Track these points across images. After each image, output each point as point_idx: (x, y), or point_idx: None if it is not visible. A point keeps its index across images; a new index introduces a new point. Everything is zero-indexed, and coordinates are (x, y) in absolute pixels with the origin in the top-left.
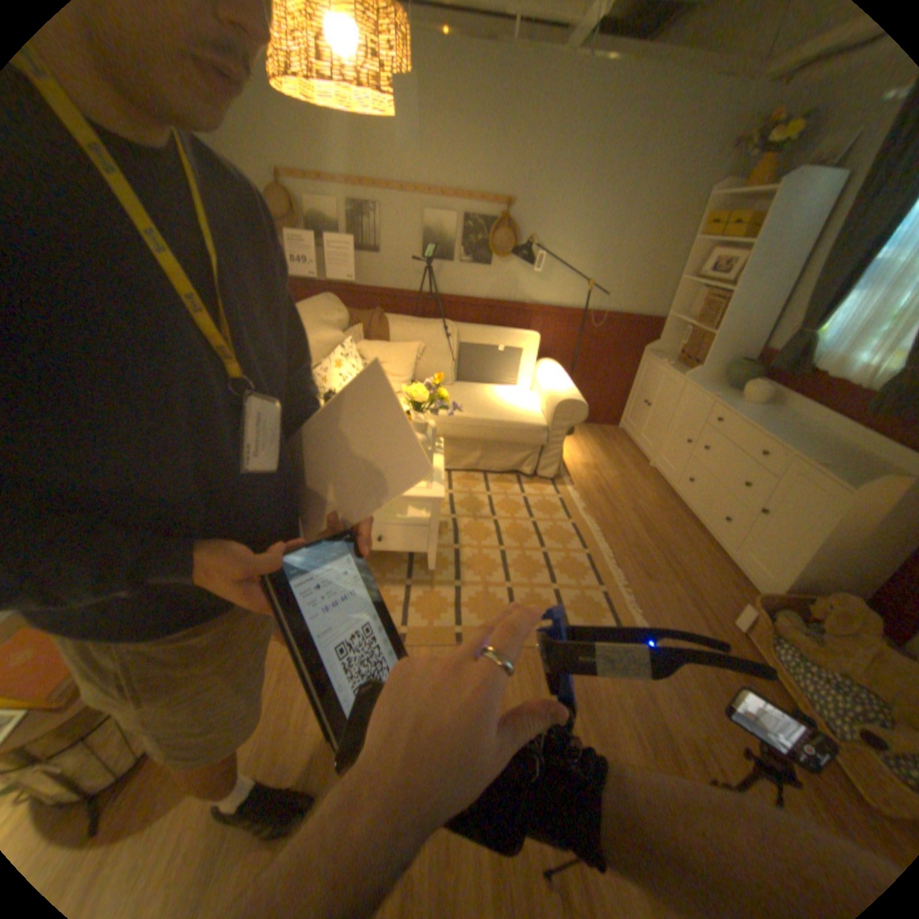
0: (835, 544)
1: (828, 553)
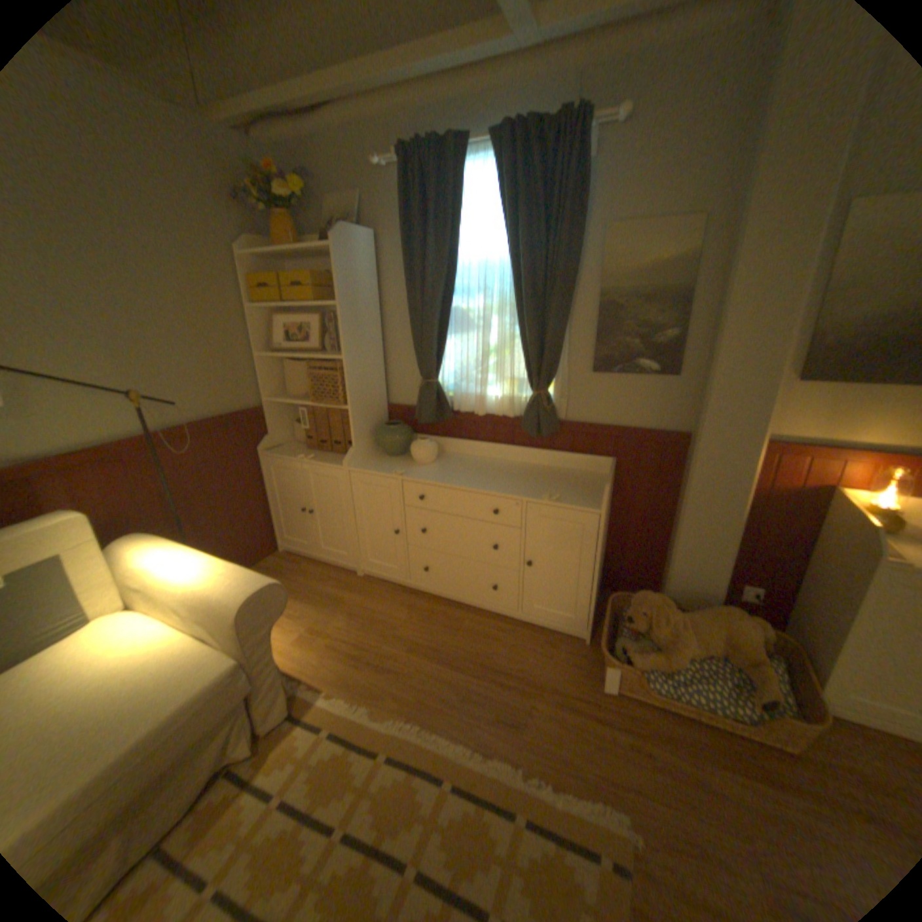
0: (600, 558)
1: (599, 568)
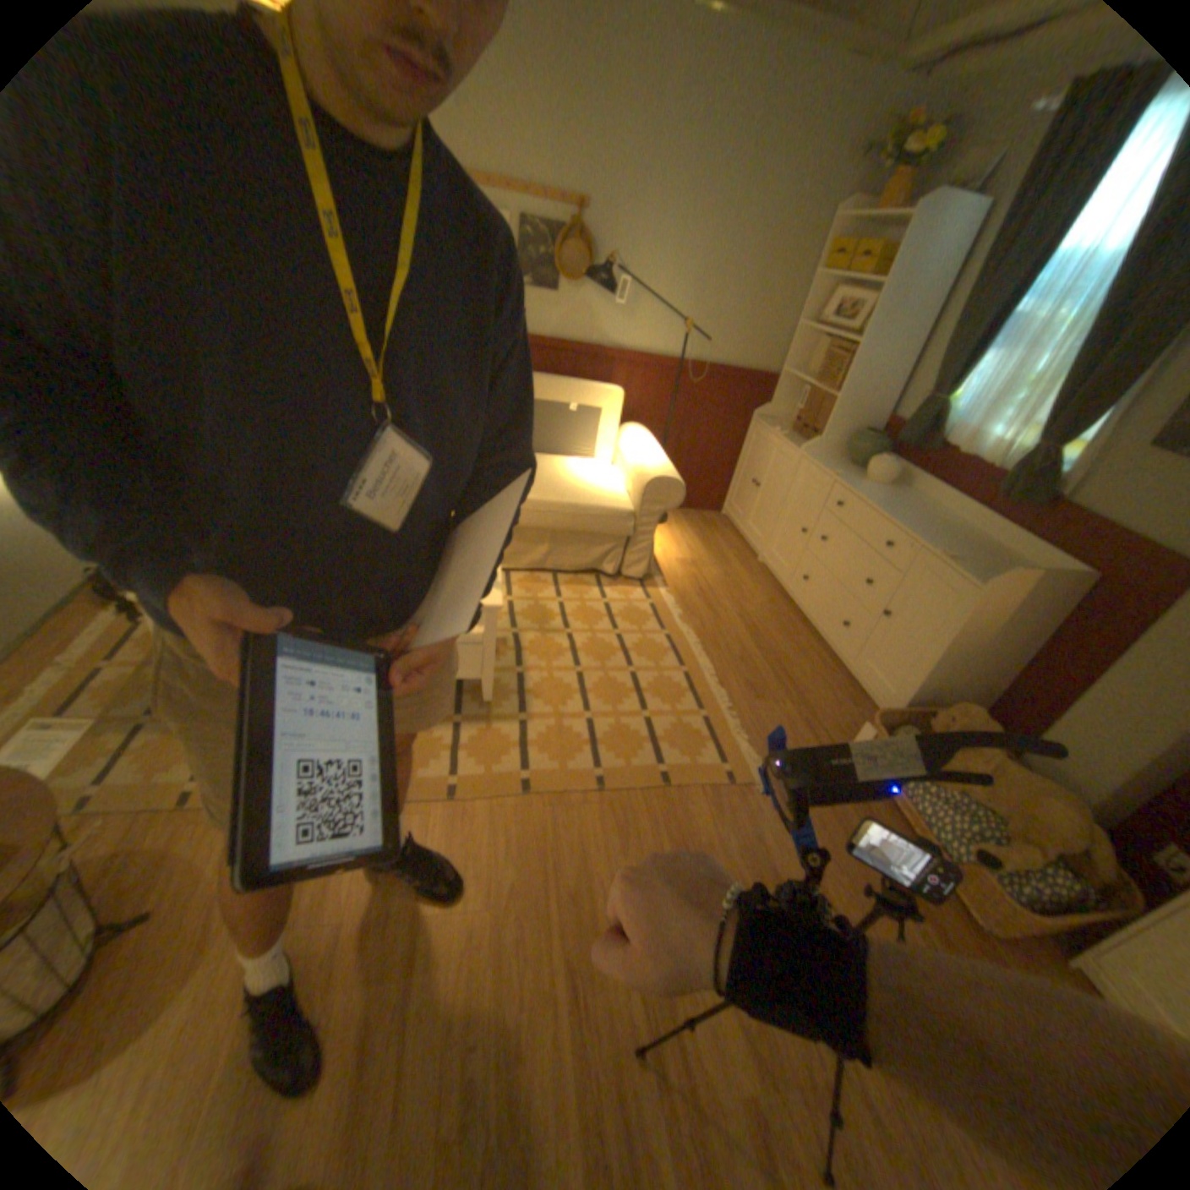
0: (959, 649)
1: (952, 659)
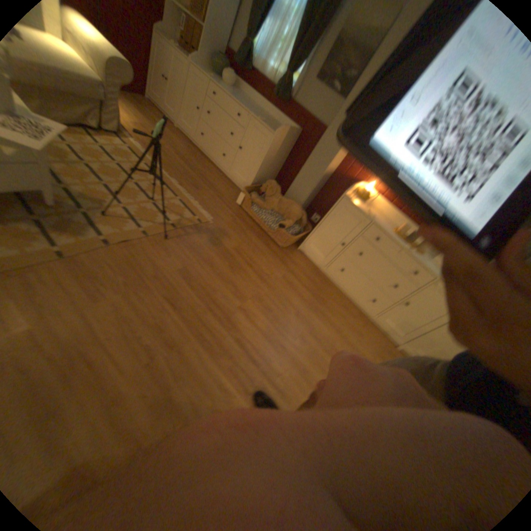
0: (266, 159)
1: (264, 164)
